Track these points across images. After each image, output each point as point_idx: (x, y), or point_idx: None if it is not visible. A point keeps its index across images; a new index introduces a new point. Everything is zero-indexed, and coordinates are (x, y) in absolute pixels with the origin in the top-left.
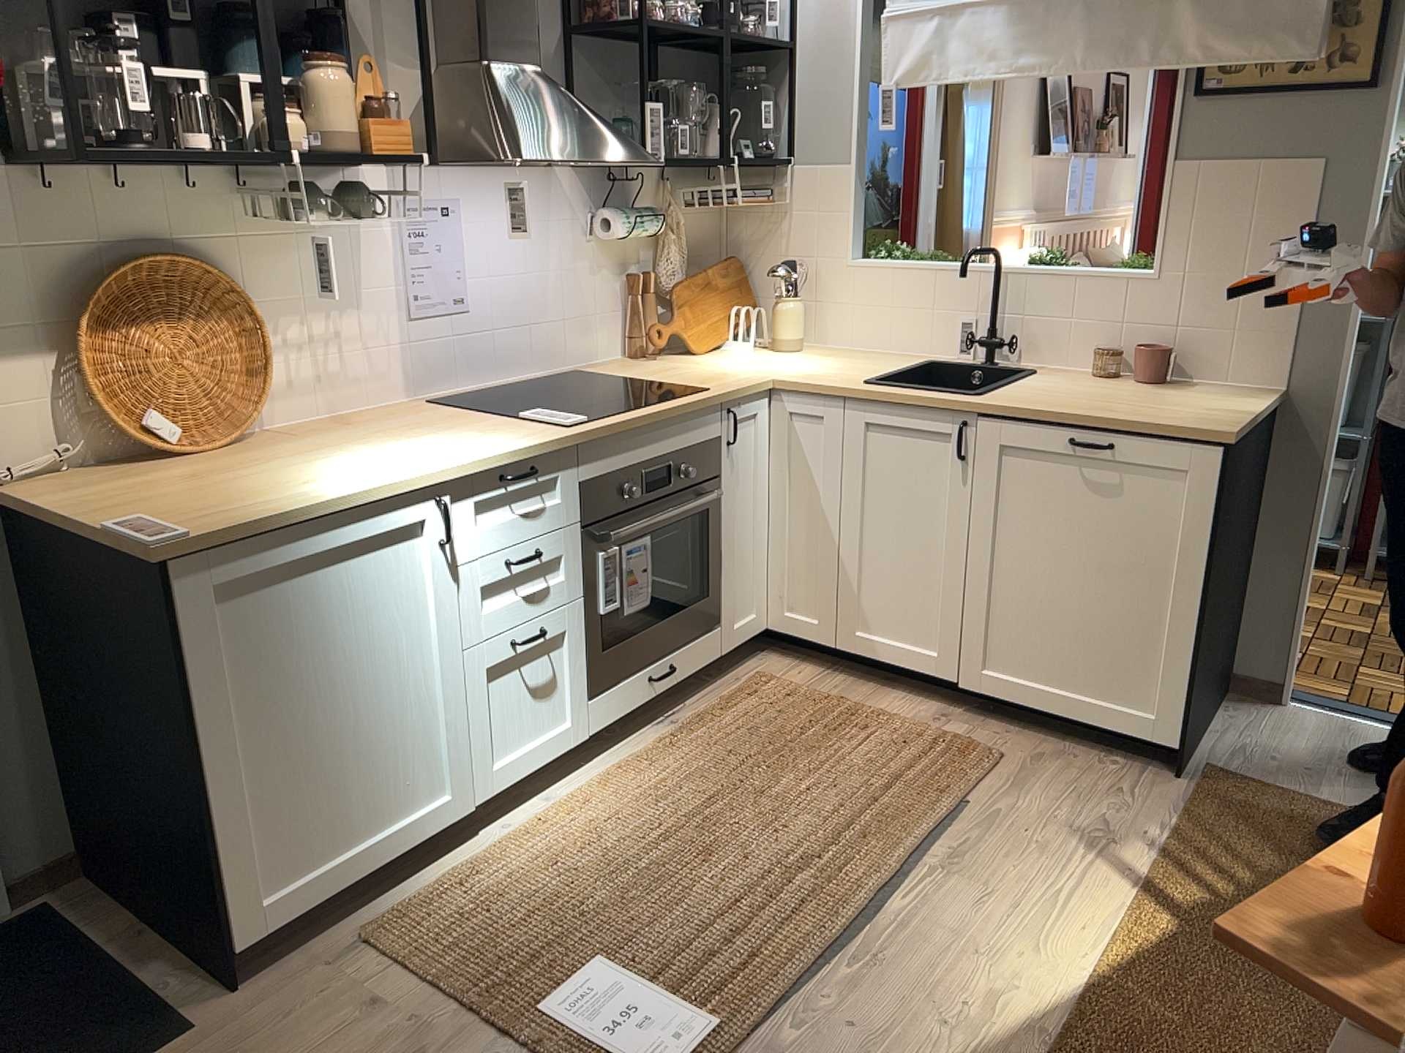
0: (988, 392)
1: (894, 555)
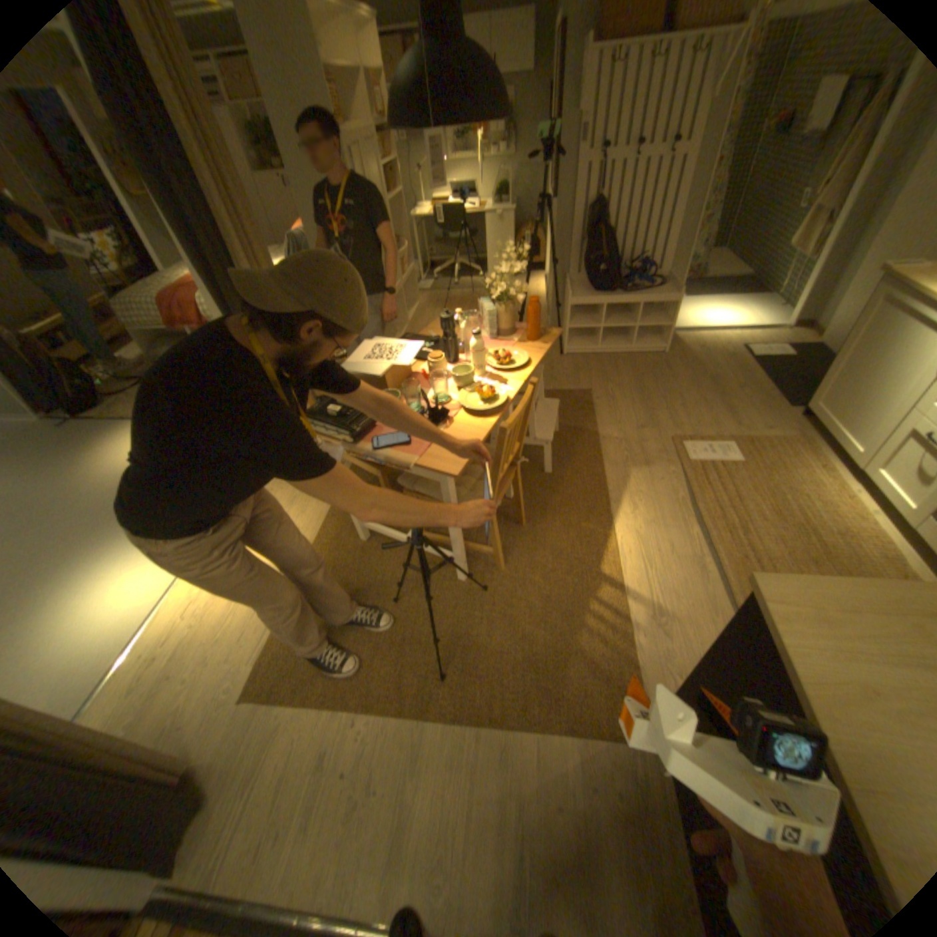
0: None
1: None
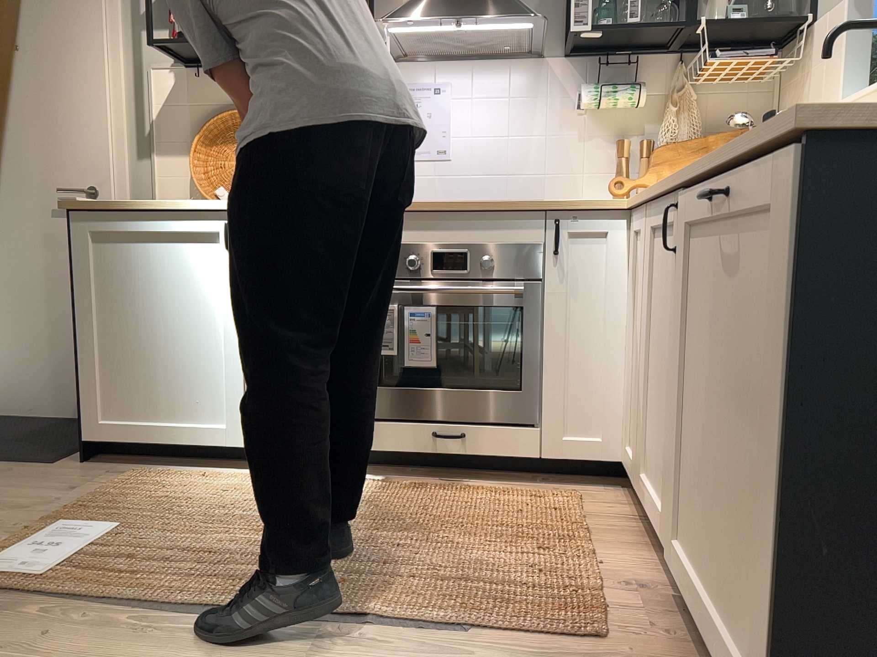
0: None
1: (660, 384)
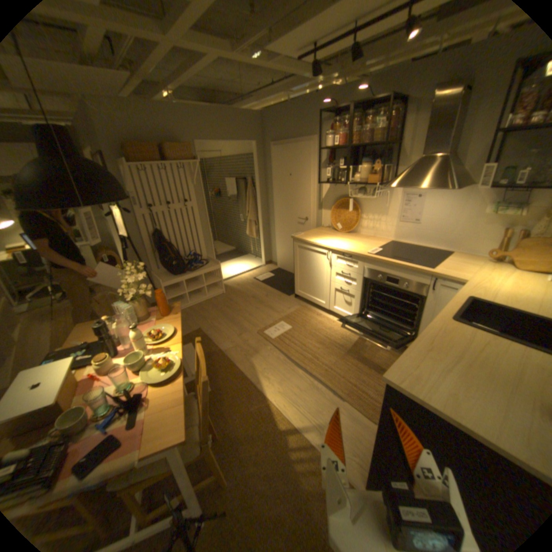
0: (461, 323)
1: None
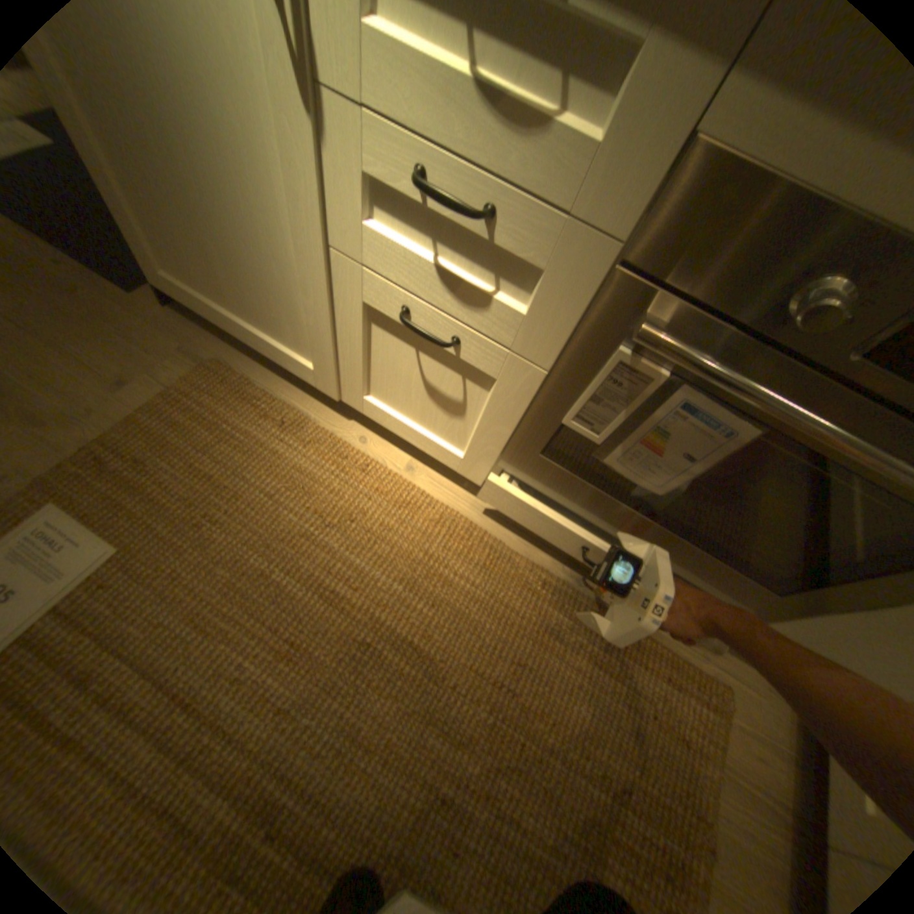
0: None
1: None
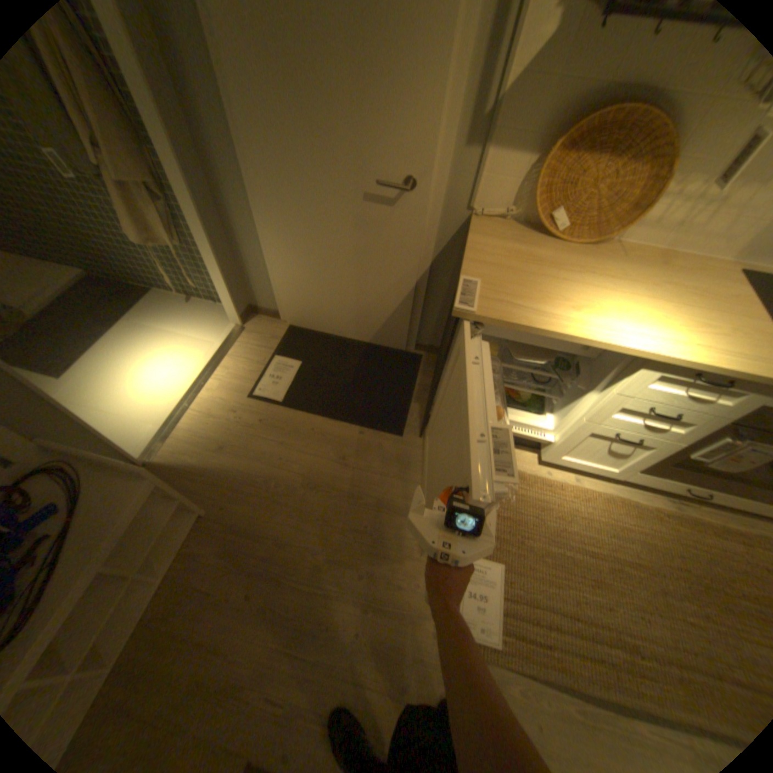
0: None
1: None
